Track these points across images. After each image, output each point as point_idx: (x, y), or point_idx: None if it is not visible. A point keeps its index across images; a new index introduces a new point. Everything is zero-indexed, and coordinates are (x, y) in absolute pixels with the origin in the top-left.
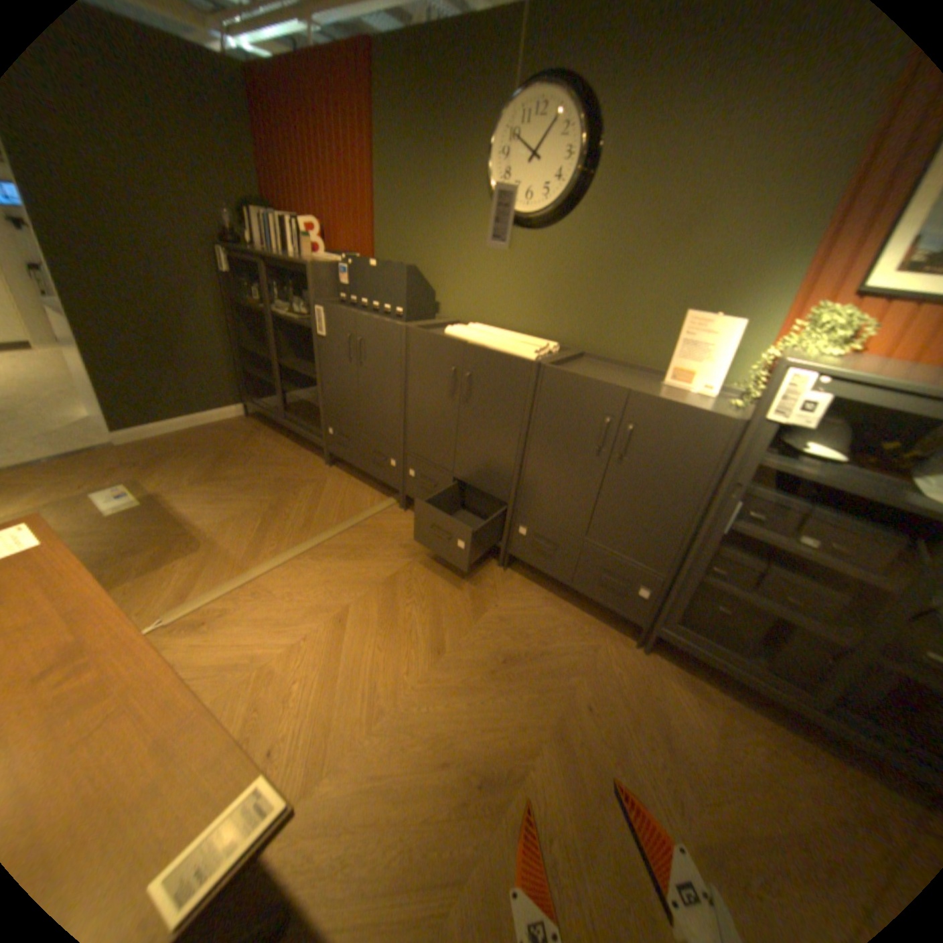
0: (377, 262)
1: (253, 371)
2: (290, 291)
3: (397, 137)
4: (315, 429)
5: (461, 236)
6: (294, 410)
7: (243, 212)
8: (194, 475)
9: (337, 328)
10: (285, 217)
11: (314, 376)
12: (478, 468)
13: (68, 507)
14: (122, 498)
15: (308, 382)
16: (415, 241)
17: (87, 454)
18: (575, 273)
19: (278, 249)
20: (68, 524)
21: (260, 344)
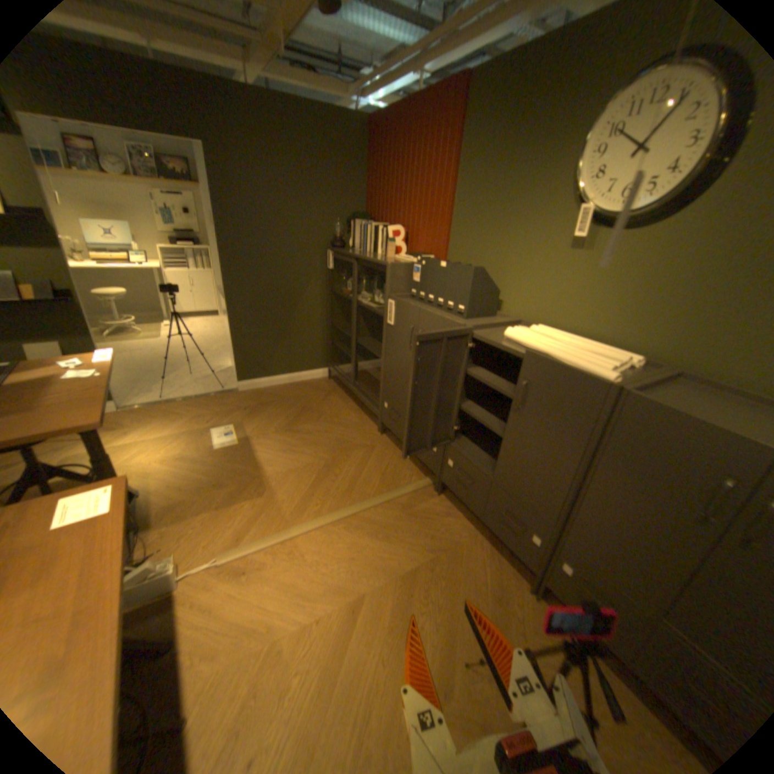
0: (448, 263)
1: (340, 343)
2: (376, 283)
3: (485, 151)
4: (375, 399)
5: (537, 238)
6: (364, 378)
7: (352, 223)
8: (281, 423)
9: (404, 319)
10: (381, 225)
11: (381, 355)
12: (523, 481)
13: (197, 435)
14: (230, 434)
15: (378, 357)
16: (487, 242)
17: (222, 394)
18: (683, 278)
19: (371, 251)
20: (192, 450)
21: (348, 323)
